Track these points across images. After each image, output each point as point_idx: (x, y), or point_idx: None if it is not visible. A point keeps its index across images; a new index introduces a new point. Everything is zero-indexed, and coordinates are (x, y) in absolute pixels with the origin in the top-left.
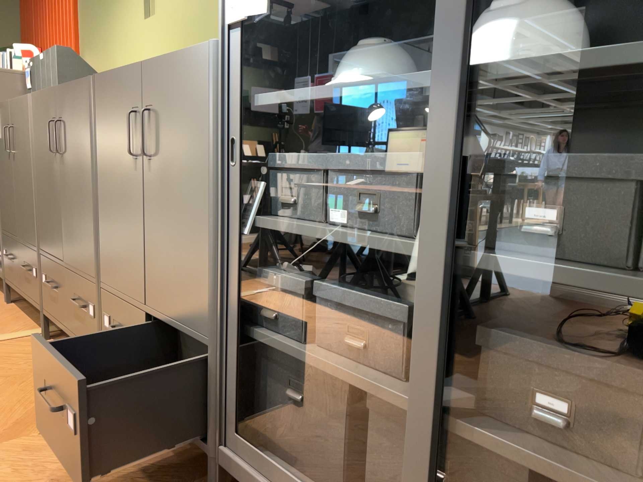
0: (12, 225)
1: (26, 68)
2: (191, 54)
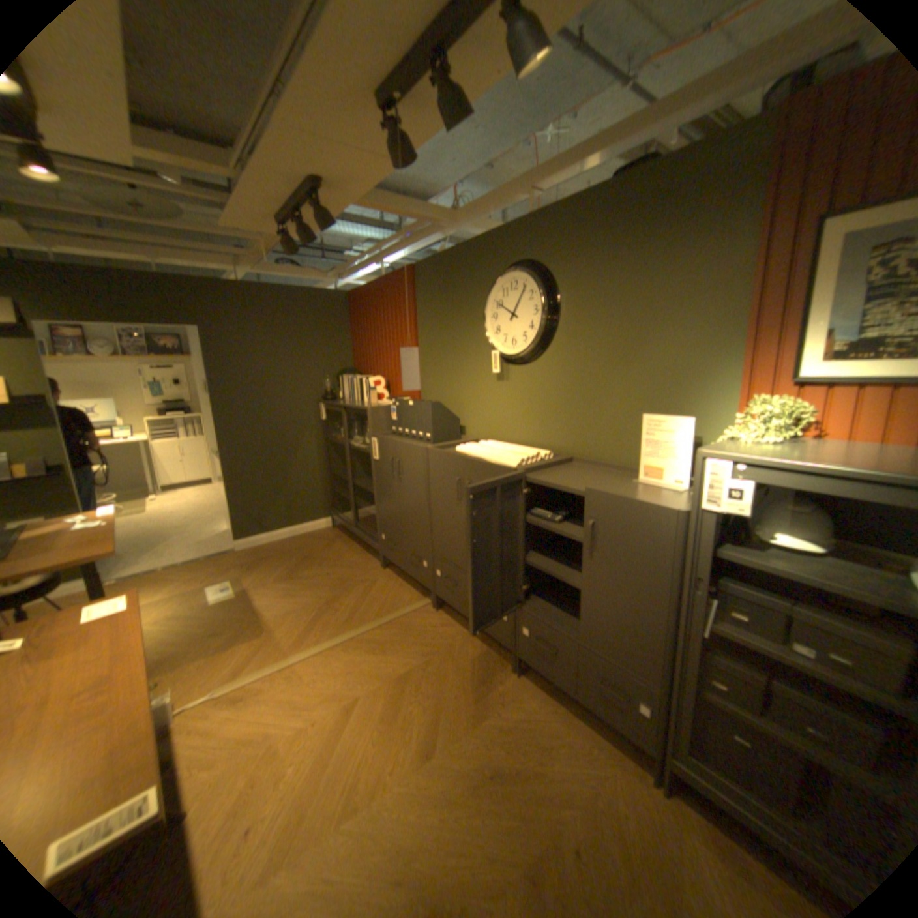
0: (394, 522)
1: (390, 404)
2: (653, 510)
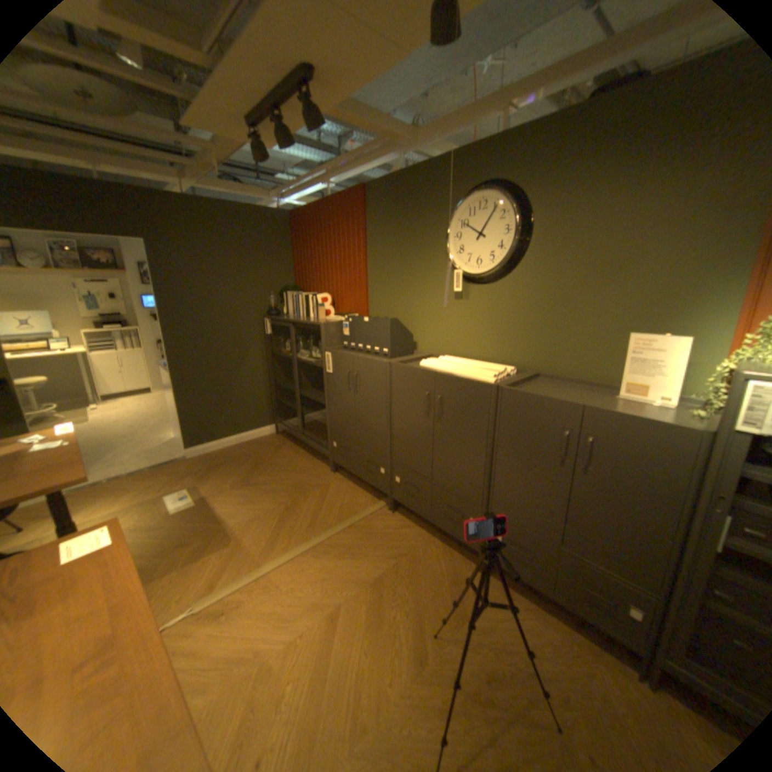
0: (348, 431)
1: (342, 320)
2: (672, 428)
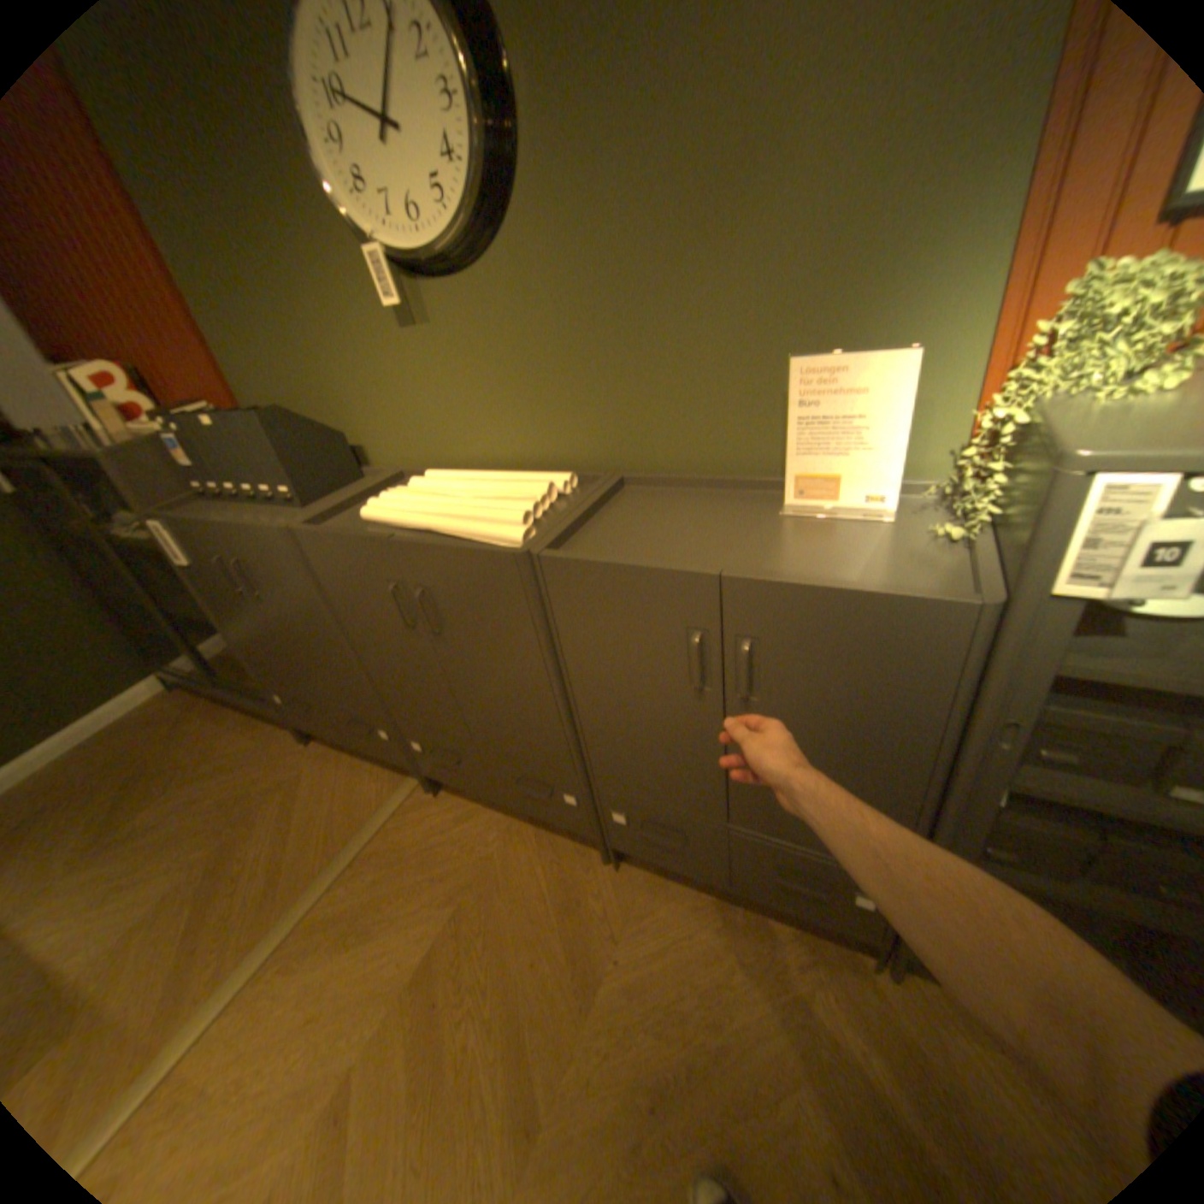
0: (287, 674)
1: (156, 428)
2: (910, 608)
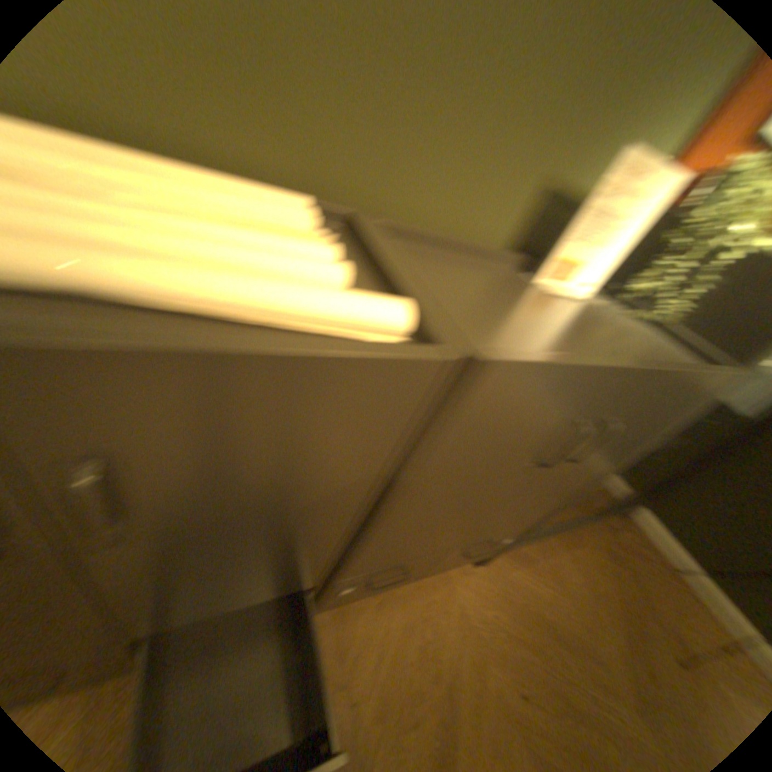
0: None
1: None
2: (718, 381)
